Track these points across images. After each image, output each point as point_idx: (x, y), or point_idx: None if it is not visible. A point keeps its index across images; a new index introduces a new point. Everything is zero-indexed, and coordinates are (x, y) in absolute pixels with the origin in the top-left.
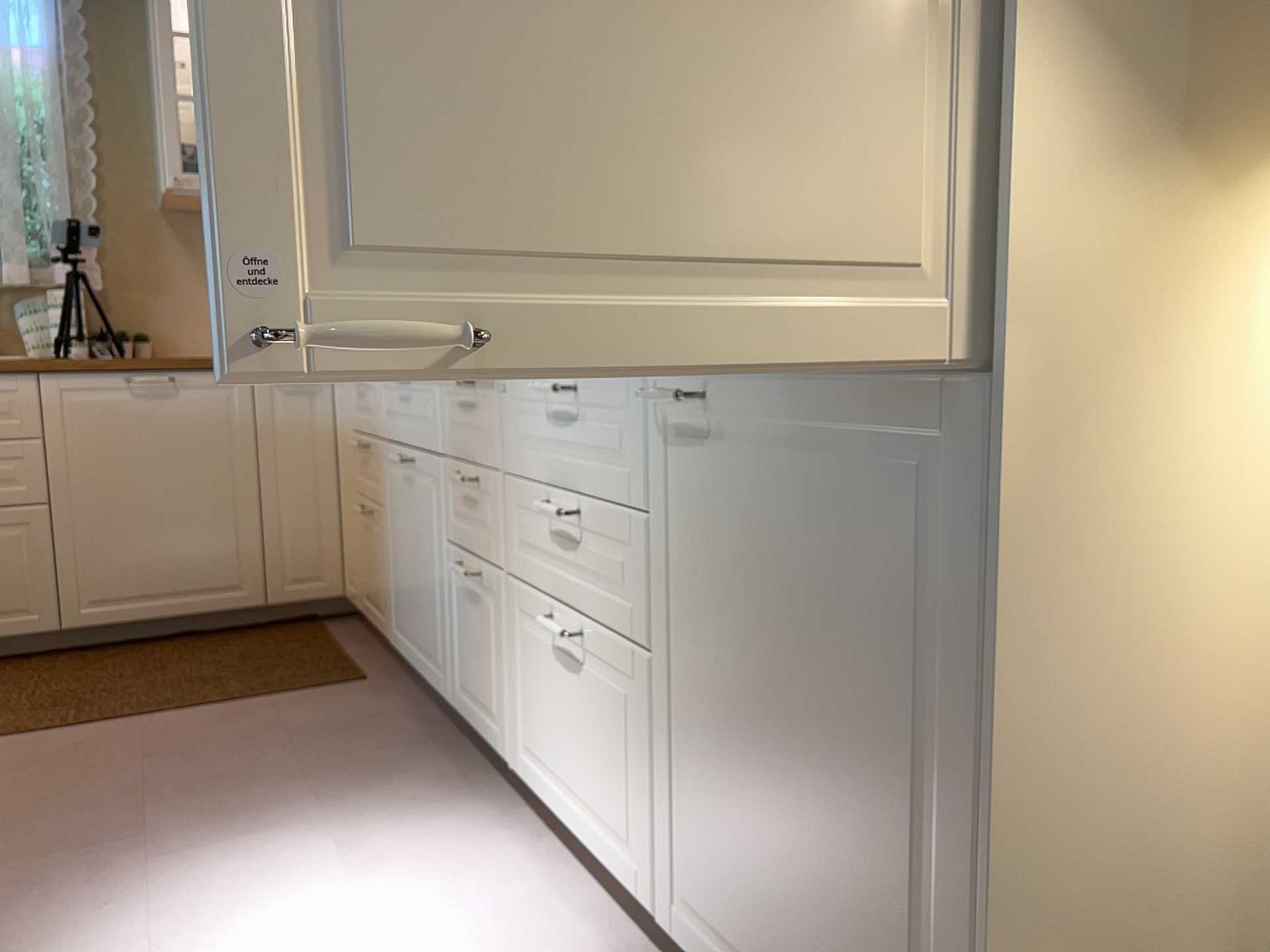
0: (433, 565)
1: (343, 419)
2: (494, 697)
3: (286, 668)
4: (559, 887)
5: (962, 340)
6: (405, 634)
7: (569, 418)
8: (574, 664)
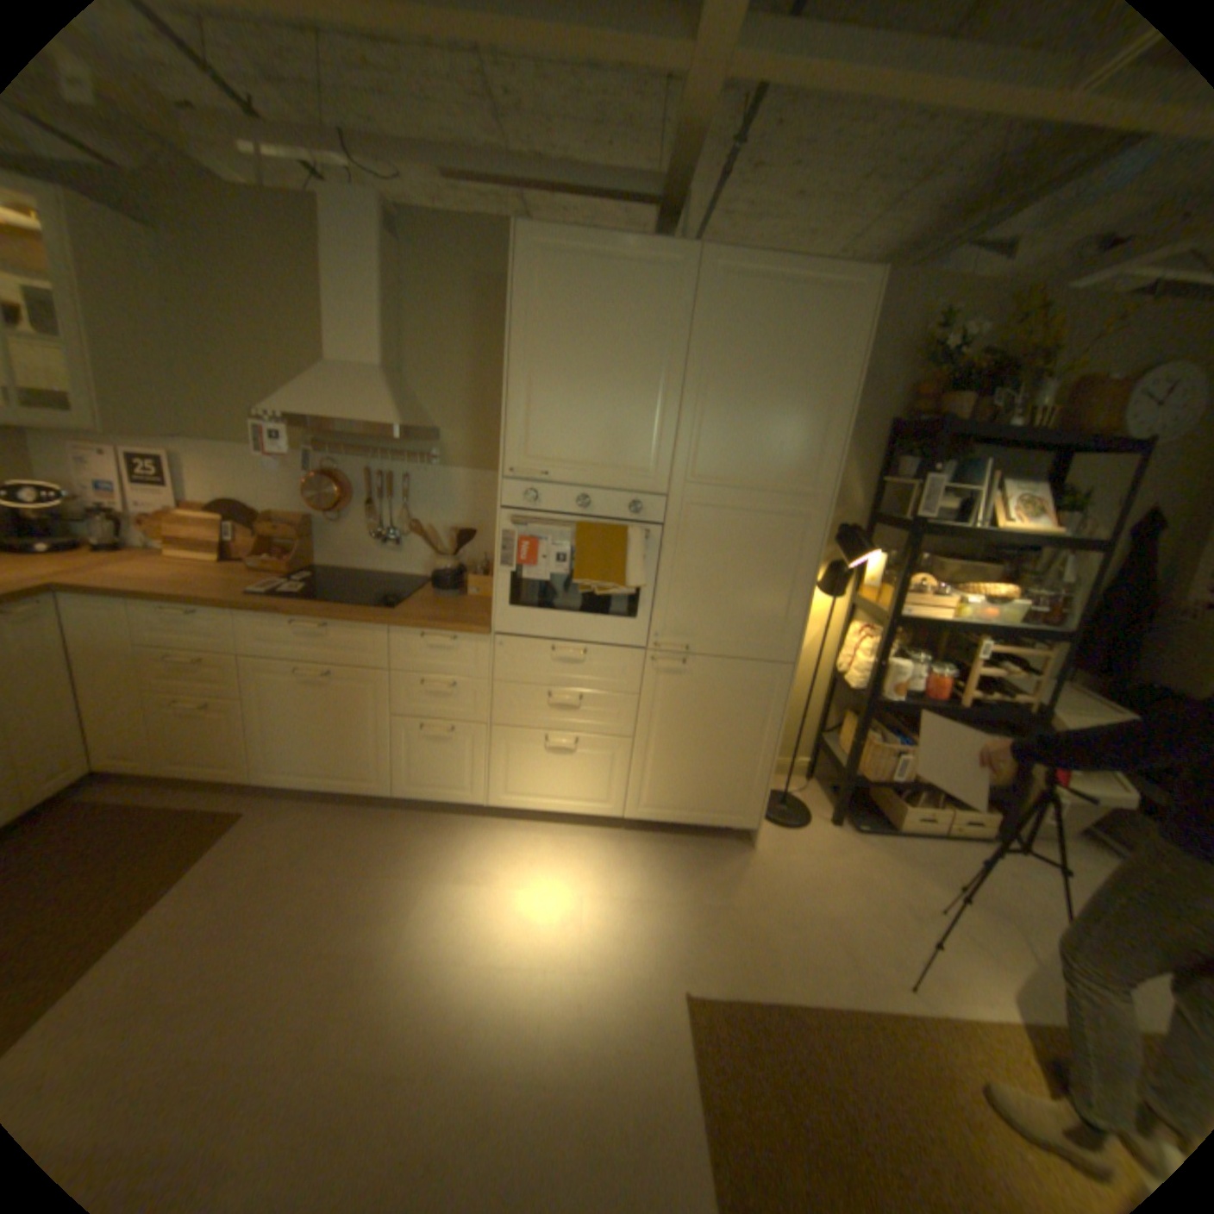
0: (364, 729)
1: (100, 638)
2: (462, 779)
3: (151, 844)
4: (543, 833)
5: (779, 655)
6: (292, 775)
7: (570, 660)
8: (562, 750)
